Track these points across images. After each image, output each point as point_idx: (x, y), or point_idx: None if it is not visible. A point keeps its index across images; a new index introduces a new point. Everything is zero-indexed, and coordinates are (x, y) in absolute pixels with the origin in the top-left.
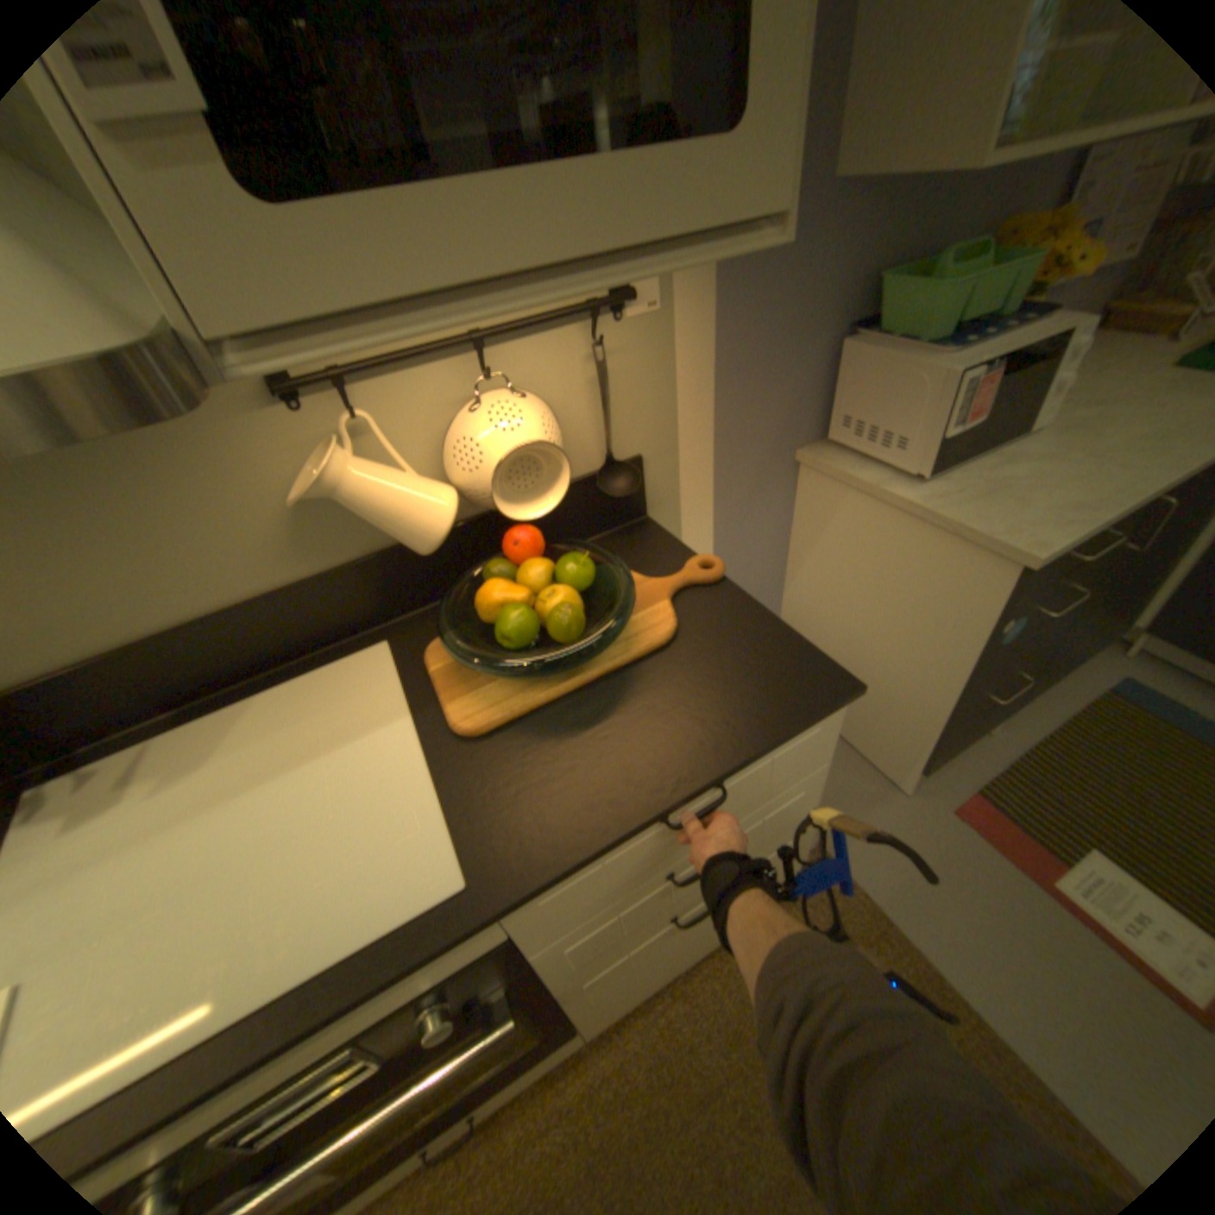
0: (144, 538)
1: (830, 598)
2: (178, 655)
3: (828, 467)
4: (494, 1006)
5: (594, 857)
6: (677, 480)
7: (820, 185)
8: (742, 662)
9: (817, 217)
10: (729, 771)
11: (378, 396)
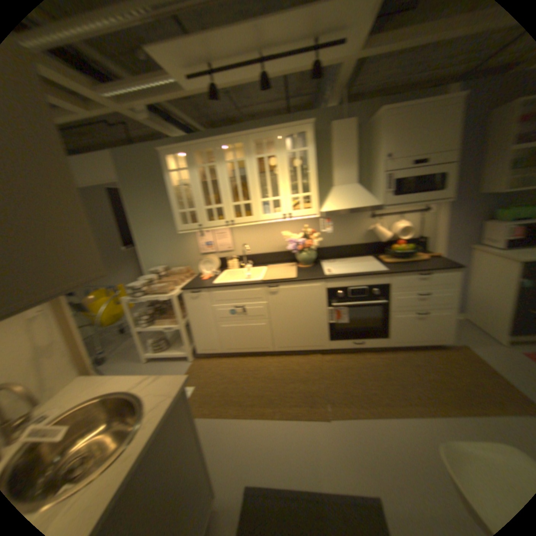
0: (347, 232)
1: (481, 284)
2: (342, 249)
3: (479, 248)
4: (382, 300)
5: (406, 275)
6: (435, 244)
7: (475, 194)
8: (440, 263)
9: (475, 199)
10: (432, 269)
11: (383, 219)
